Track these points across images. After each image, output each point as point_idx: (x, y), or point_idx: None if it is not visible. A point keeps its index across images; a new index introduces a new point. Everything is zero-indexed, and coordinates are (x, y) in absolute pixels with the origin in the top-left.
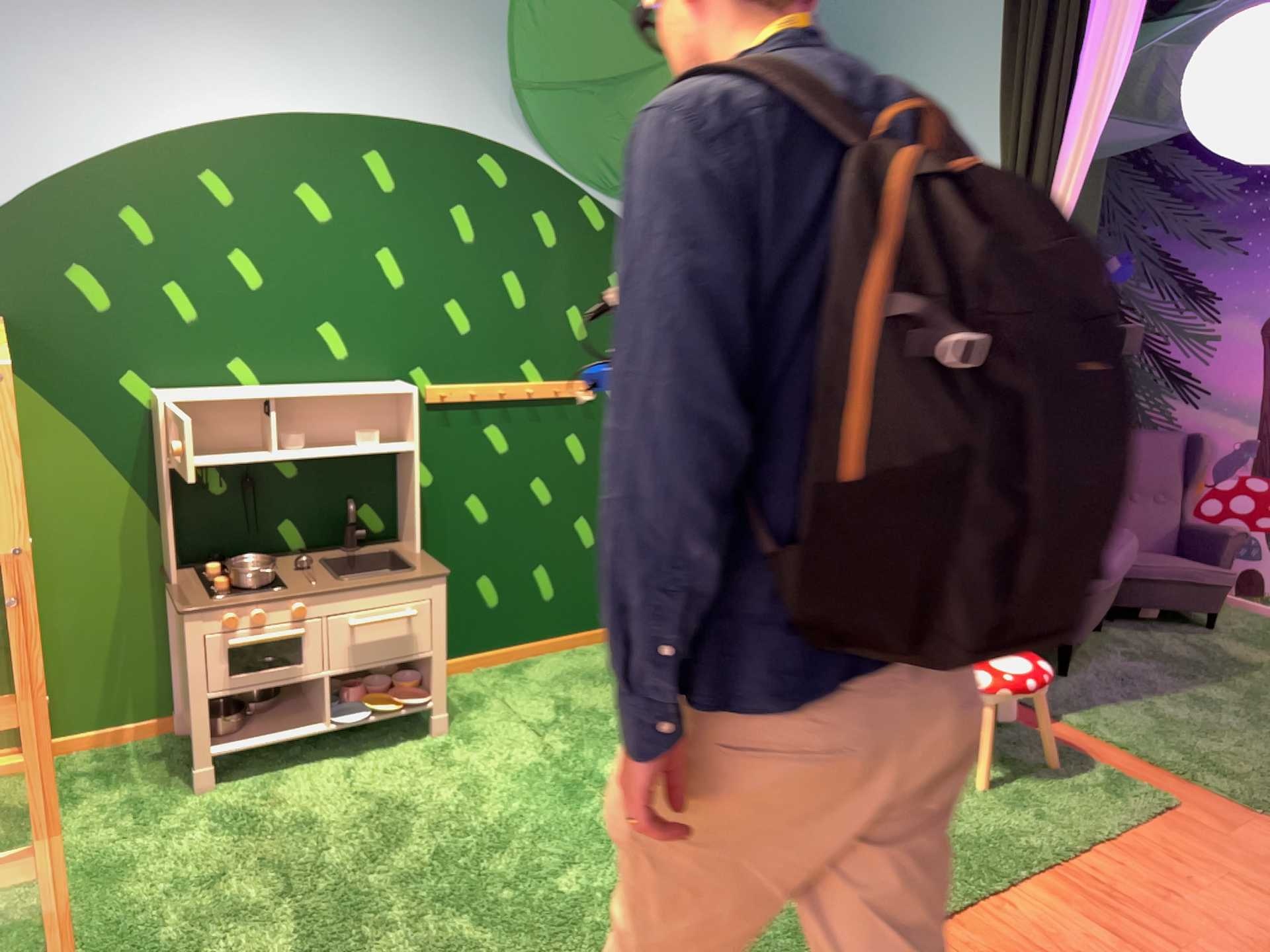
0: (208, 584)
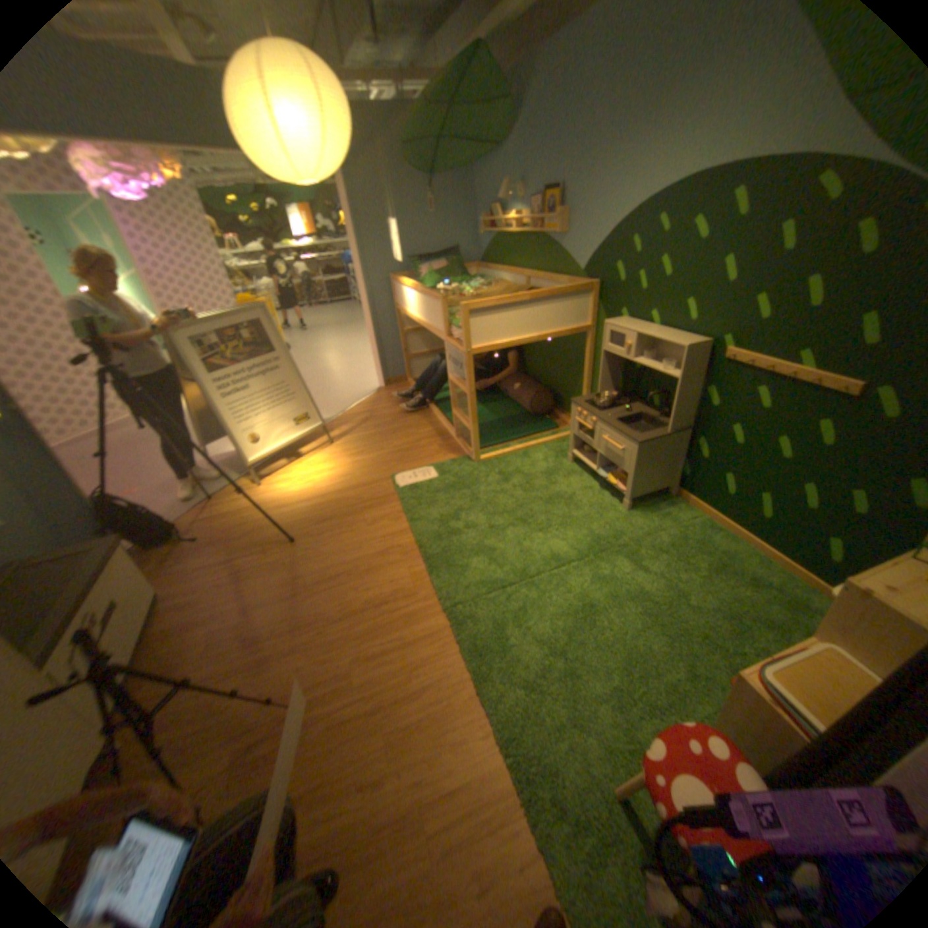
0: (596, 399)
